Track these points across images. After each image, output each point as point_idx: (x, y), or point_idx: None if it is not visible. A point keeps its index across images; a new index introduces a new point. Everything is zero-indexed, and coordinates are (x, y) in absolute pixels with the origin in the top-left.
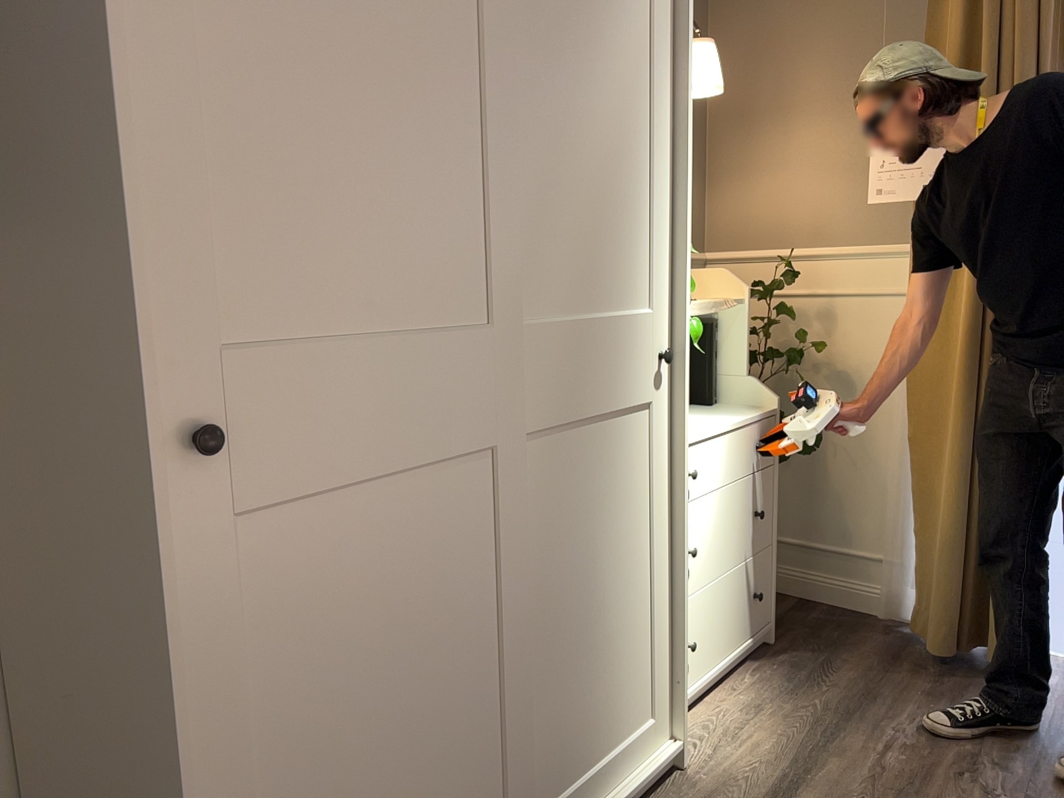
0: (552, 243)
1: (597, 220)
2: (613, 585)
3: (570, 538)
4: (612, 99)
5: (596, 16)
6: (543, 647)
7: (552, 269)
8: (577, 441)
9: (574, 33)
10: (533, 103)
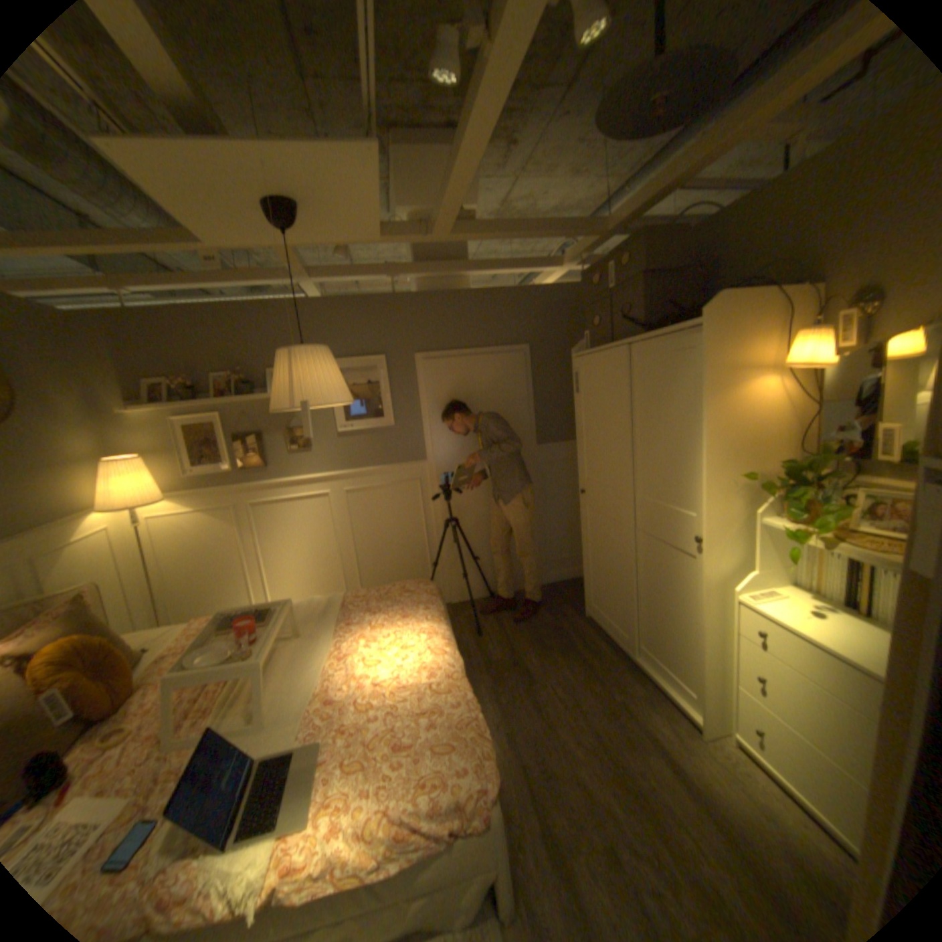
0: (648, 469)
1: (668, 464)
2: (676, 622)
3: (656, 581)
4: (675, 412)
5: (667, 379)
6: (645, 606)
7: (648, 479)
8: (658, 547)
9: (656, 390)
10: (641, 421)
